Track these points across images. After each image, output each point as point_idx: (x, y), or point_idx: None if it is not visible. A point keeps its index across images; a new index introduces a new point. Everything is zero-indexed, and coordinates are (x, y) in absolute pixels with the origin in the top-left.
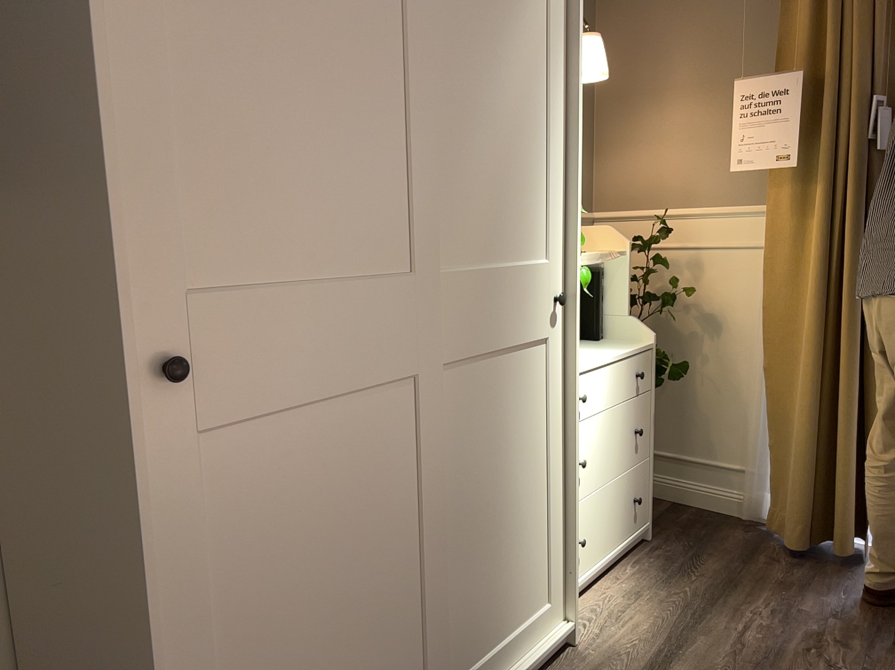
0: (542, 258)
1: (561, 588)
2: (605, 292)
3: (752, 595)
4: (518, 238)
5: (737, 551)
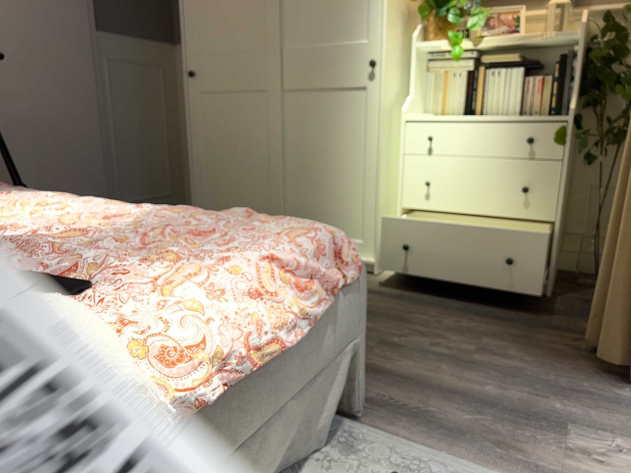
0: (361, 40)
1: (373, 238)
2: (574, 72)
3: (490, 326)
4: (340, 30)
5: (576, 329)
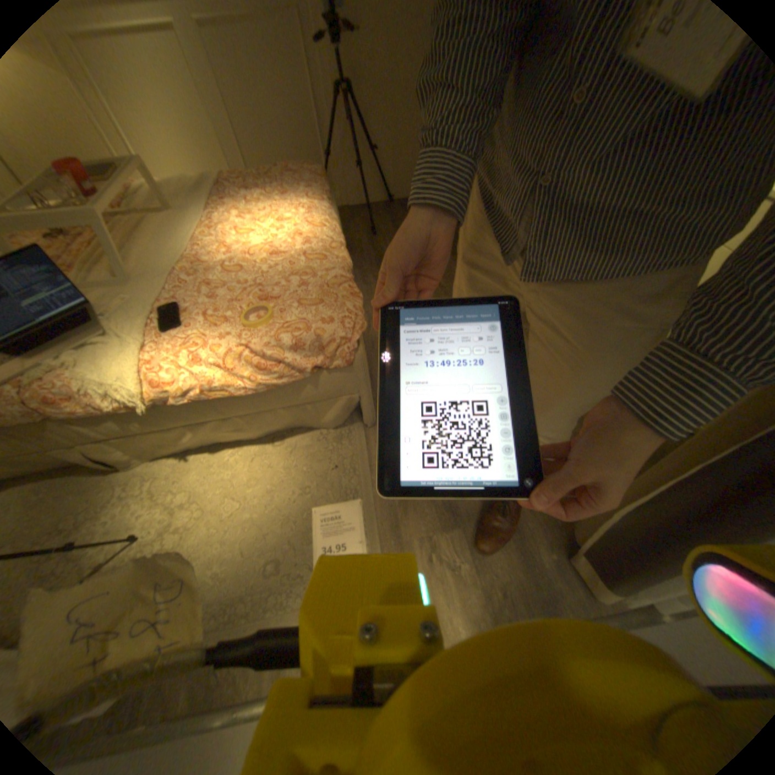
0: None
1: None
2: None
3: None
4: None
5: None
